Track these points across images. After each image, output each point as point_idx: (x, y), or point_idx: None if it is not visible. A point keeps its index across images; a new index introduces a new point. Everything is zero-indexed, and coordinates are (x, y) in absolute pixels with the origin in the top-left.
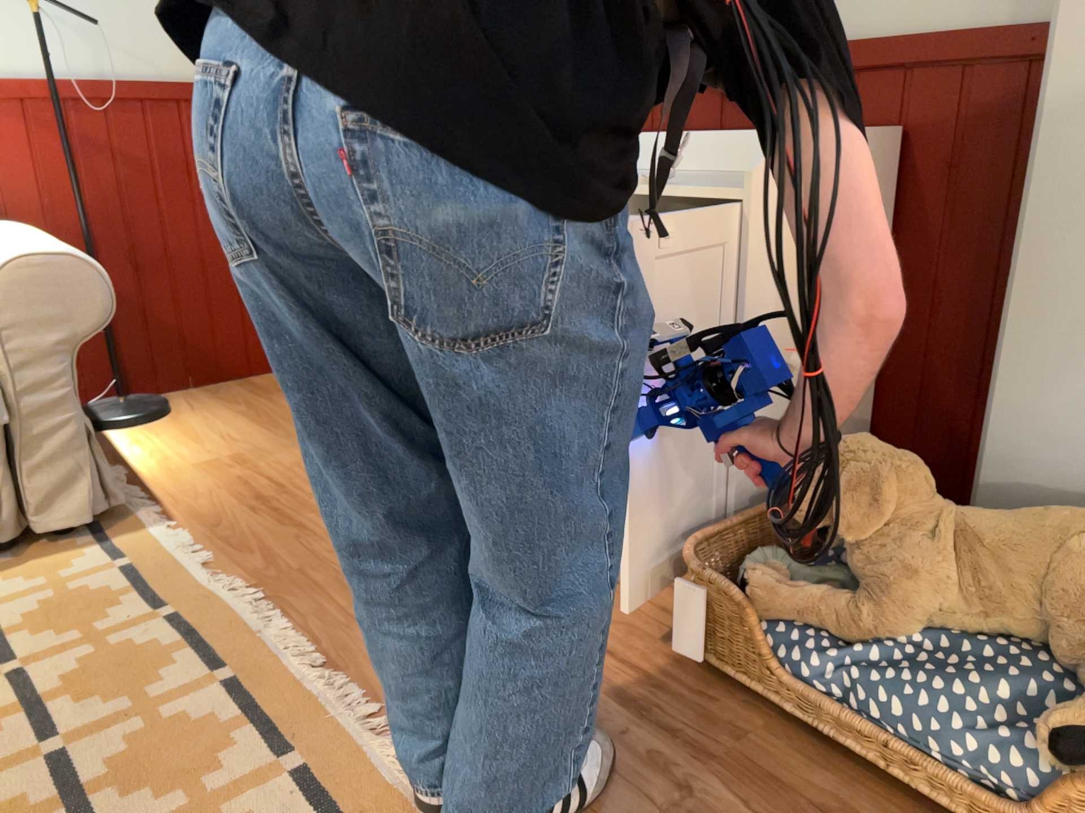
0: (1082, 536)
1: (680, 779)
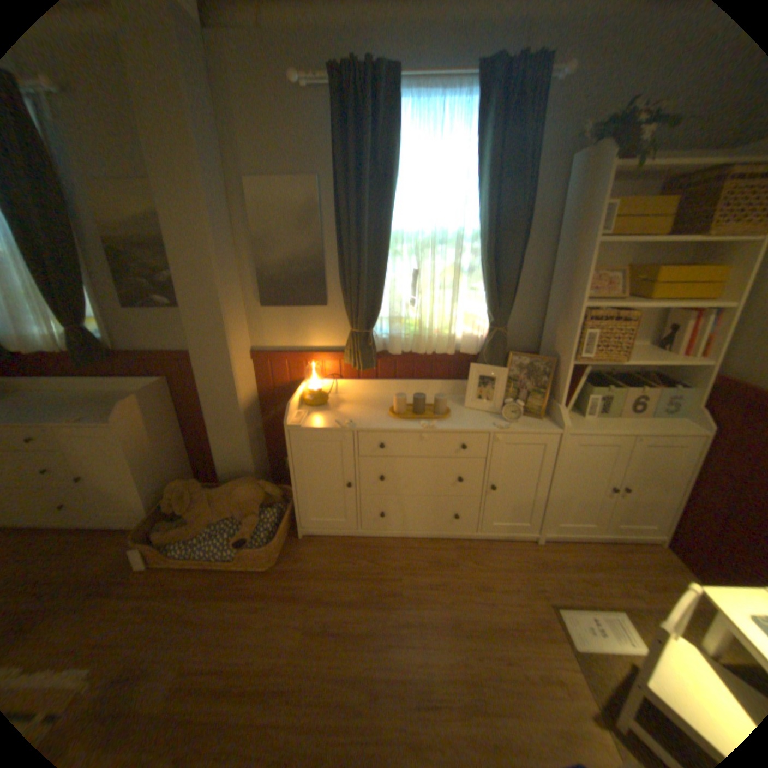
0: (235, 490)
1: (143, 610)
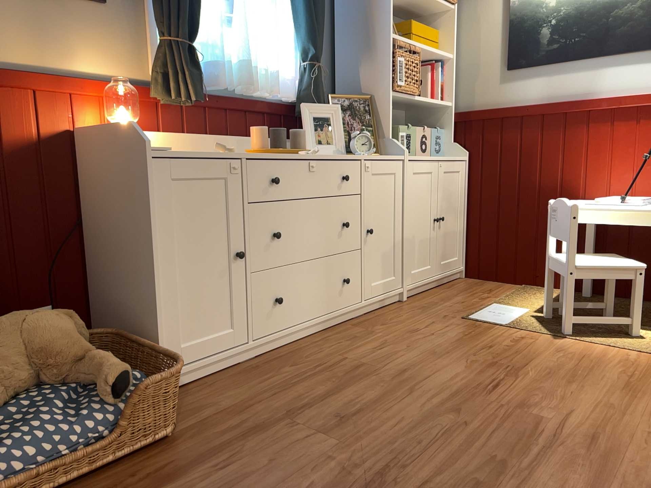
0: (23, 323)
1: None
